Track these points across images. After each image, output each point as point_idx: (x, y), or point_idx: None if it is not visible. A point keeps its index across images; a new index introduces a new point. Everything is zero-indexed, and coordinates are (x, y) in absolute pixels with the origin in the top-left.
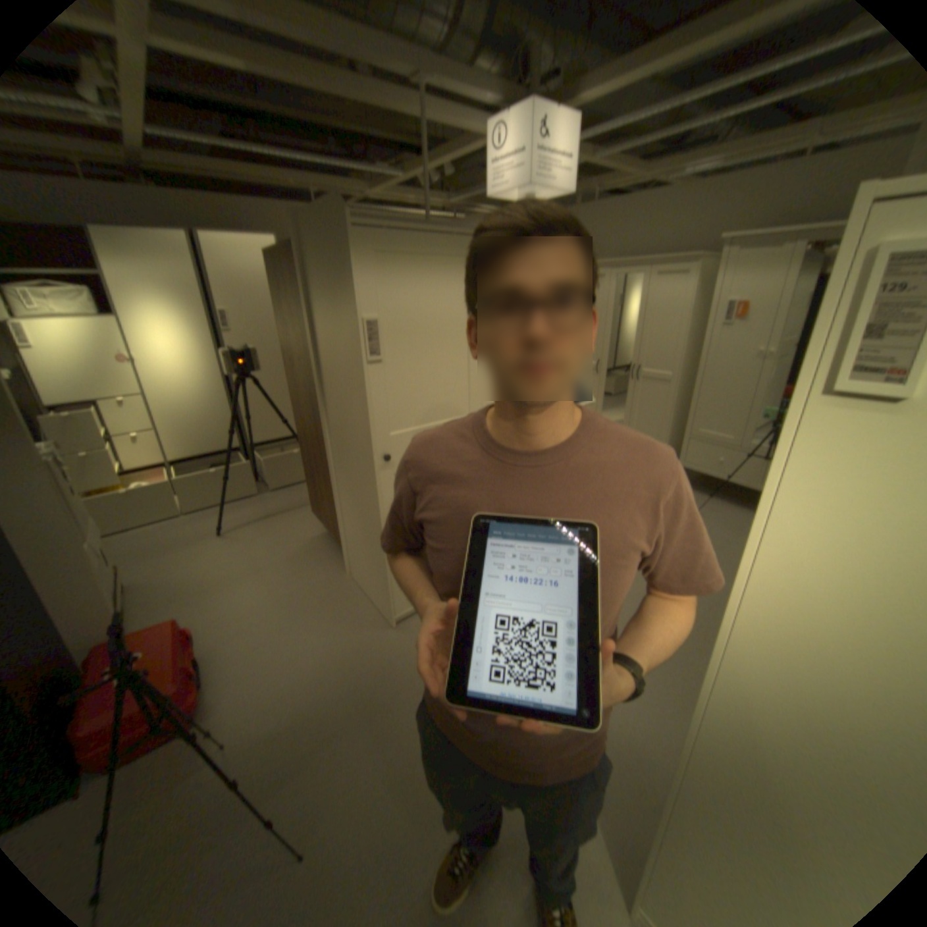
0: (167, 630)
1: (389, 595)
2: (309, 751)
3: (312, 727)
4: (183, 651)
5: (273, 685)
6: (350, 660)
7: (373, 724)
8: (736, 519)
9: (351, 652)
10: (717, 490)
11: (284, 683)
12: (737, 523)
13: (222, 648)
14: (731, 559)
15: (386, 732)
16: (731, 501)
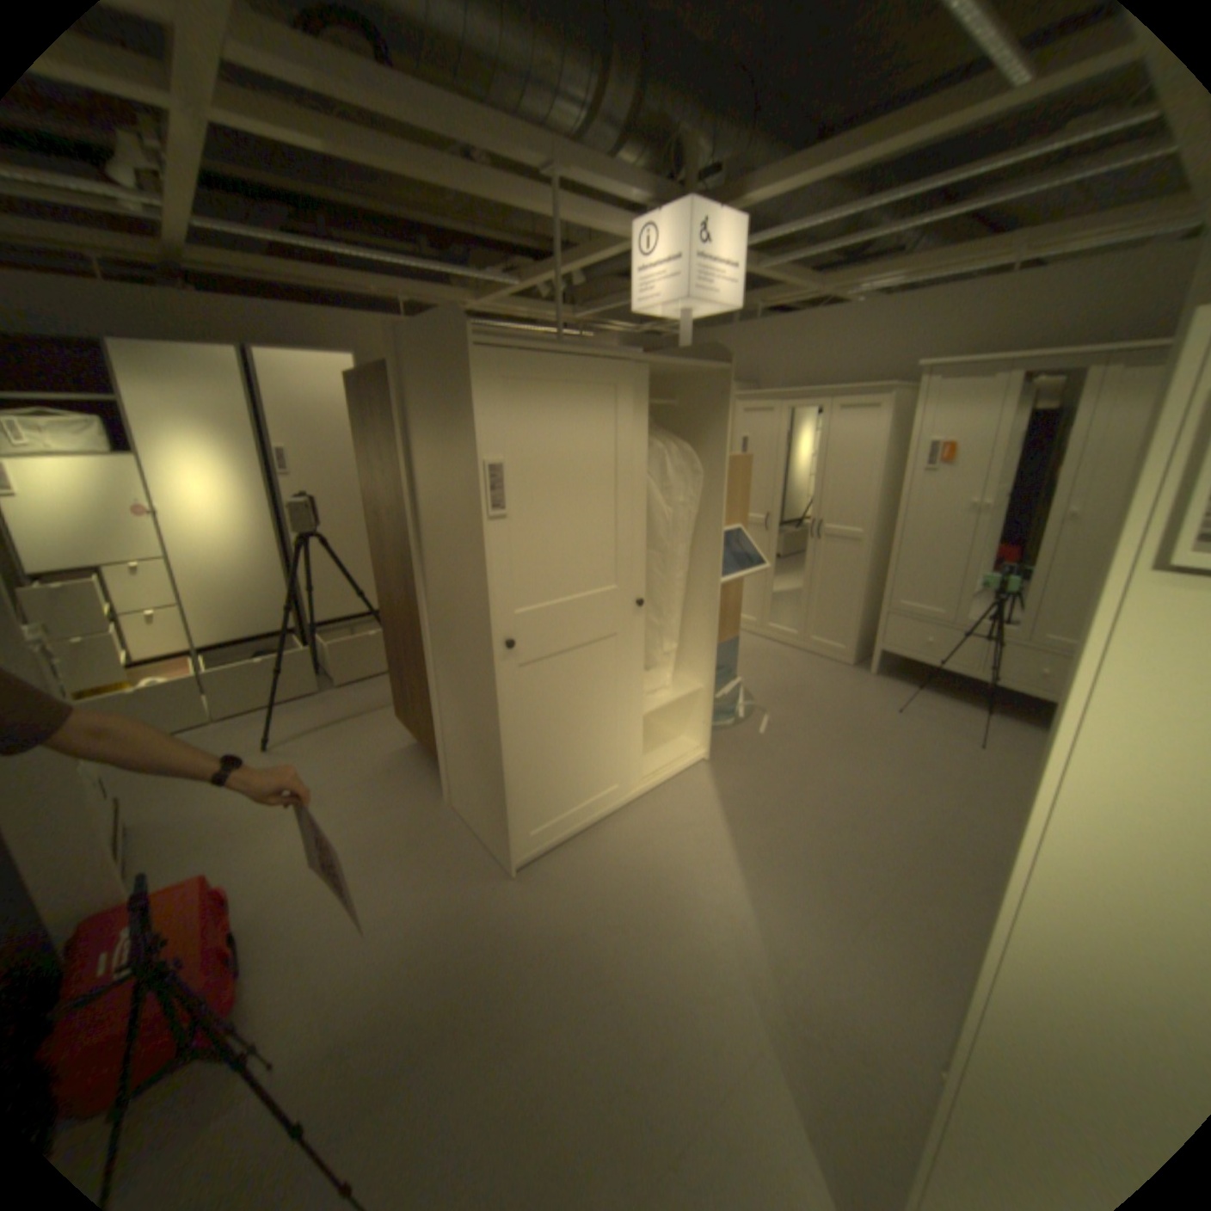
0: (193, 889)
1: (509, 829)
2: (400, 1064)
3: (403, 1027)
4: (216, 919)
5: (344, 965)
6: (454, 925)
7: (490, 1019)
8: (954, 717)
9: (454, 913)
10: (926, 678)
11: (361, 961)
12: (955, 723)
13: (270, 911)
14: (953, 770)
15: (509, 1031)
16: (945, 693)
